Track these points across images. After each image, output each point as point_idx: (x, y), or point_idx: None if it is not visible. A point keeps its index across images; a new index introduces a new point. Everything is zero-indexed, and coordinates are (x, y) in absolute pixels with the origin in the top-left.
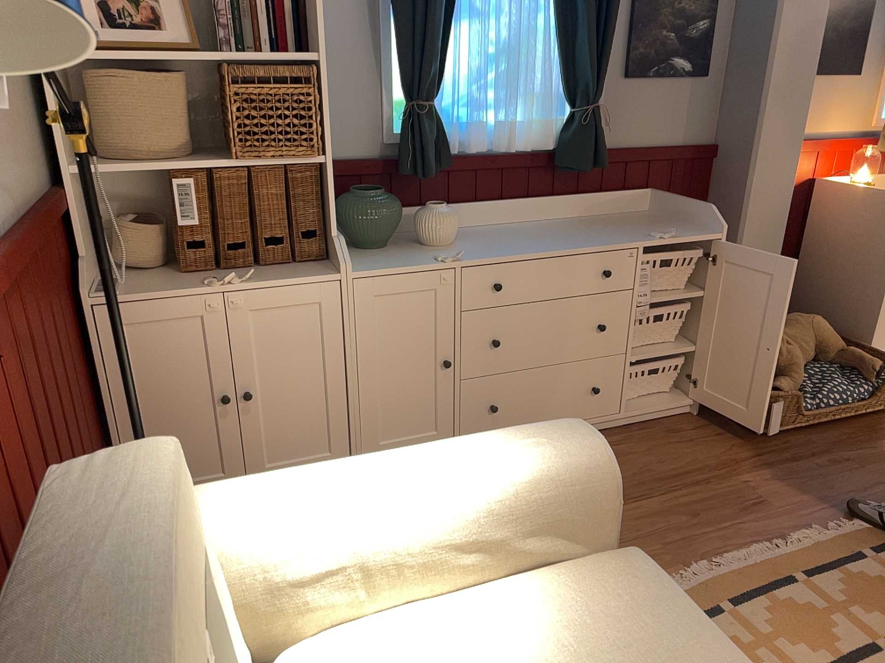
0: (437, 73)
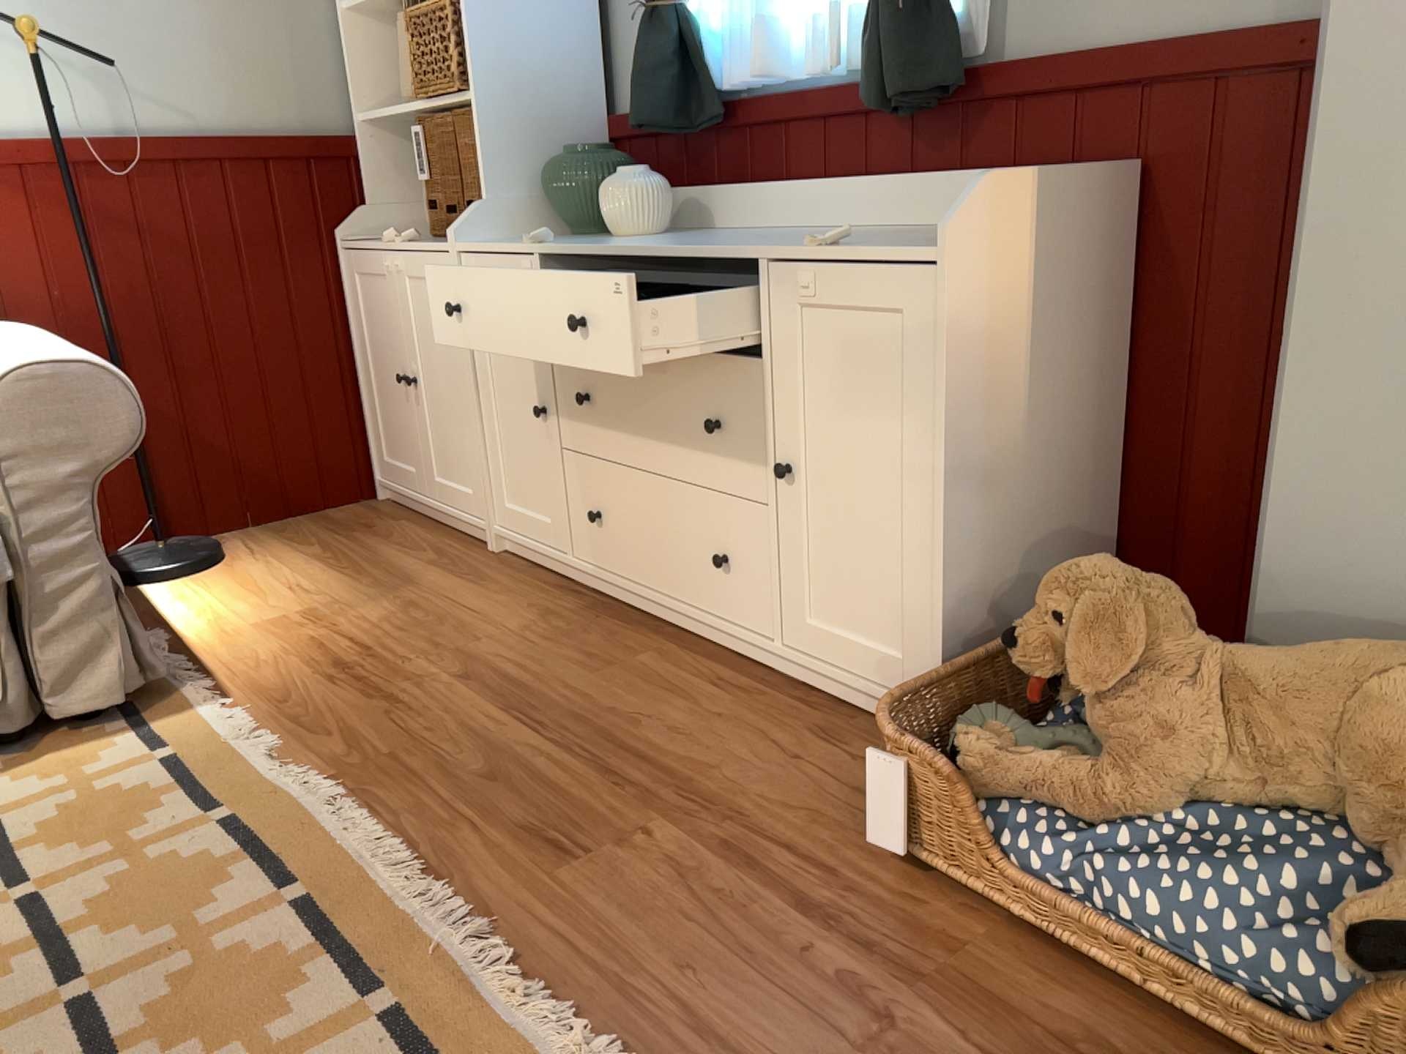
0: None
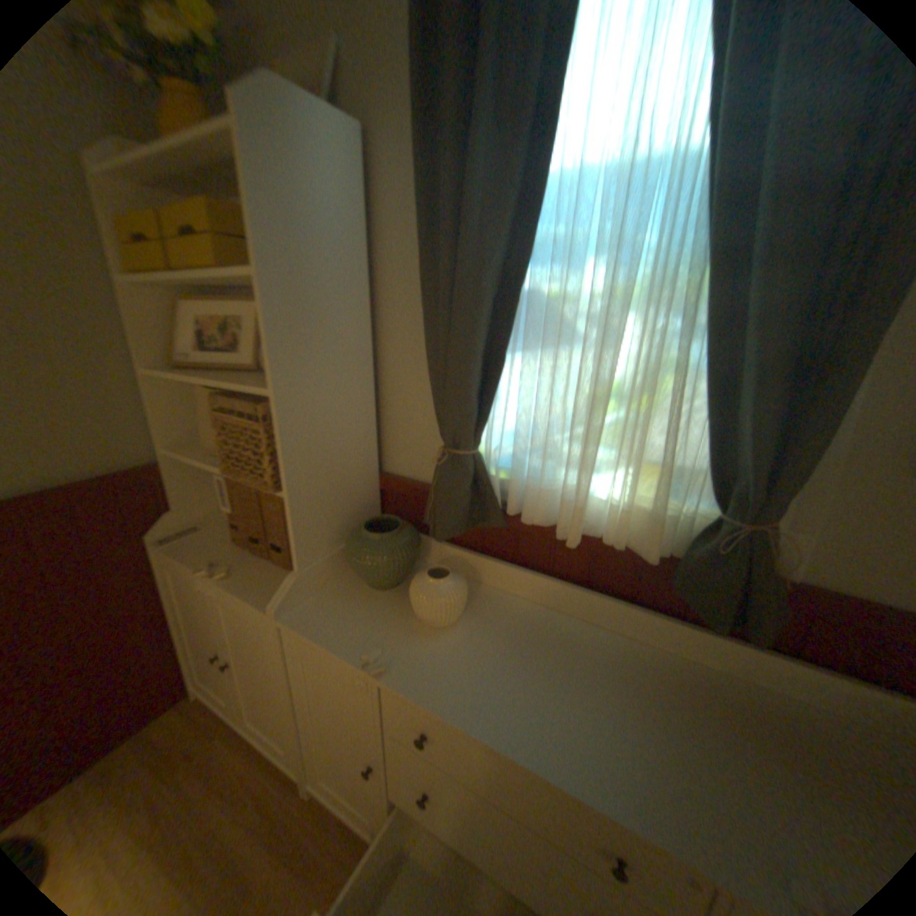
0: (474, 416)
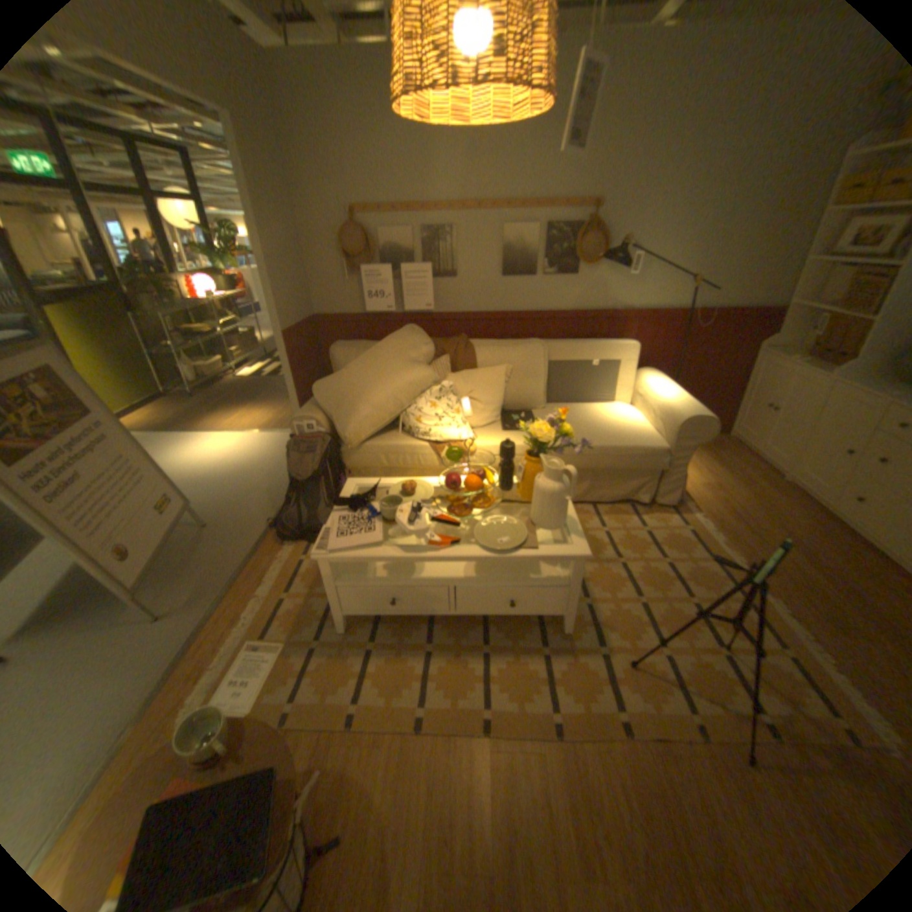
0: None
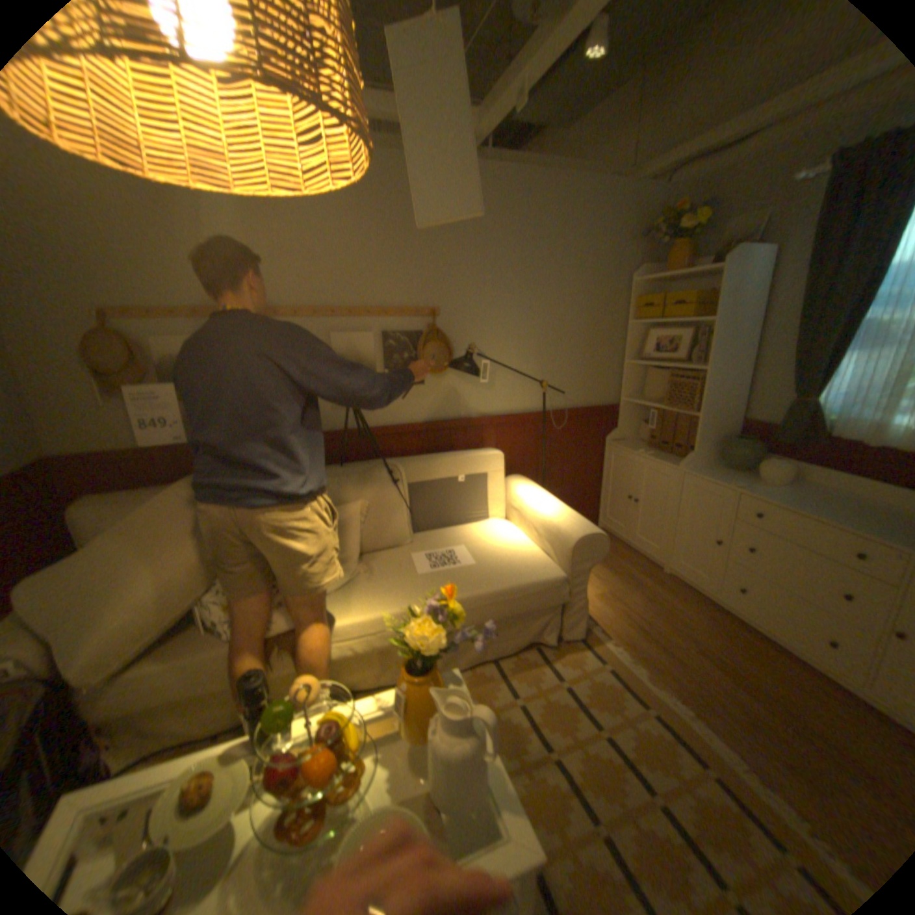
0: (818, 381)
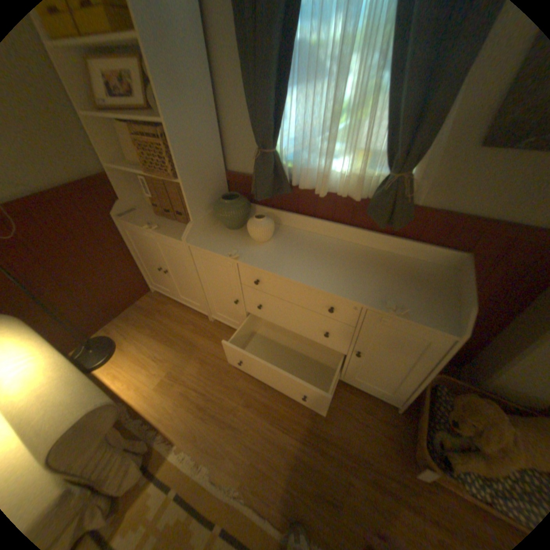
0: (272, 129)
